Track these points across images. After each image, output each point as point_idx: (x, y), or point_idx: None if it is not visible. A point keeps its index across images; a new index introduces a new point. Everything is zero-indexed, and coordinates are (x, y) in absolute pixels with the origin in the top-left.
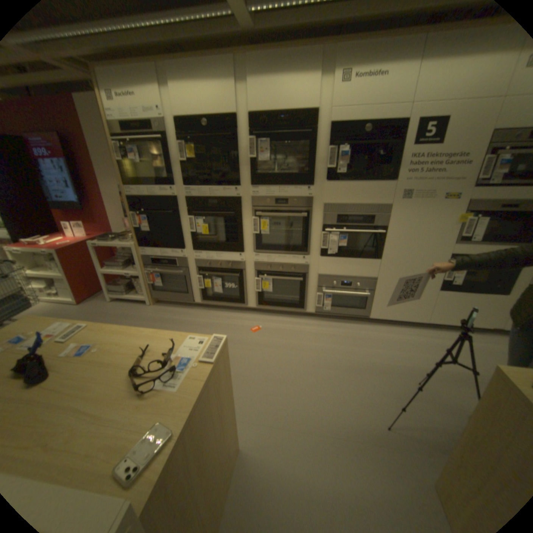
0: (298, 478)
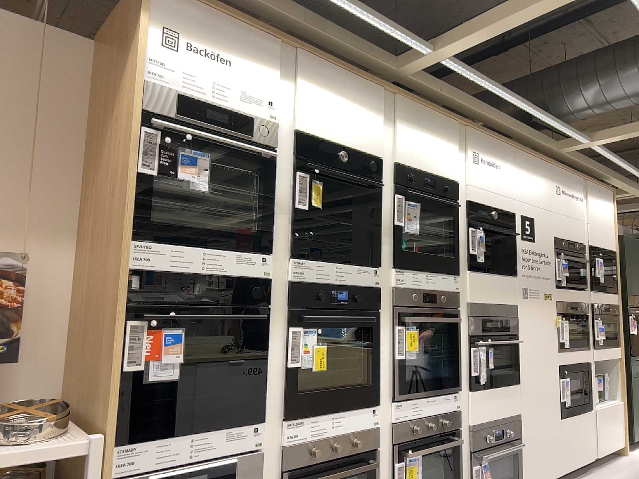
0: None
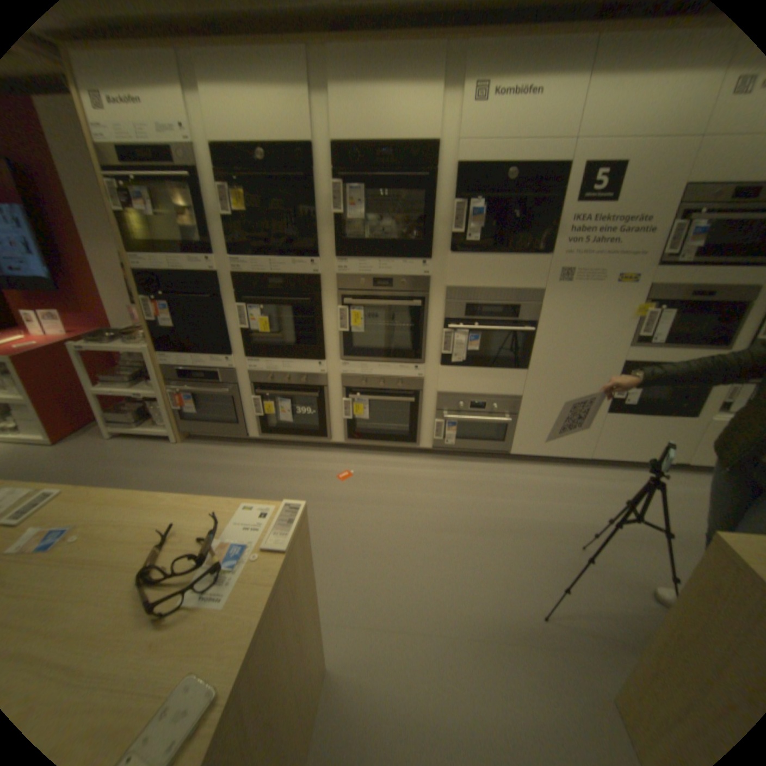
0: (418, 707)
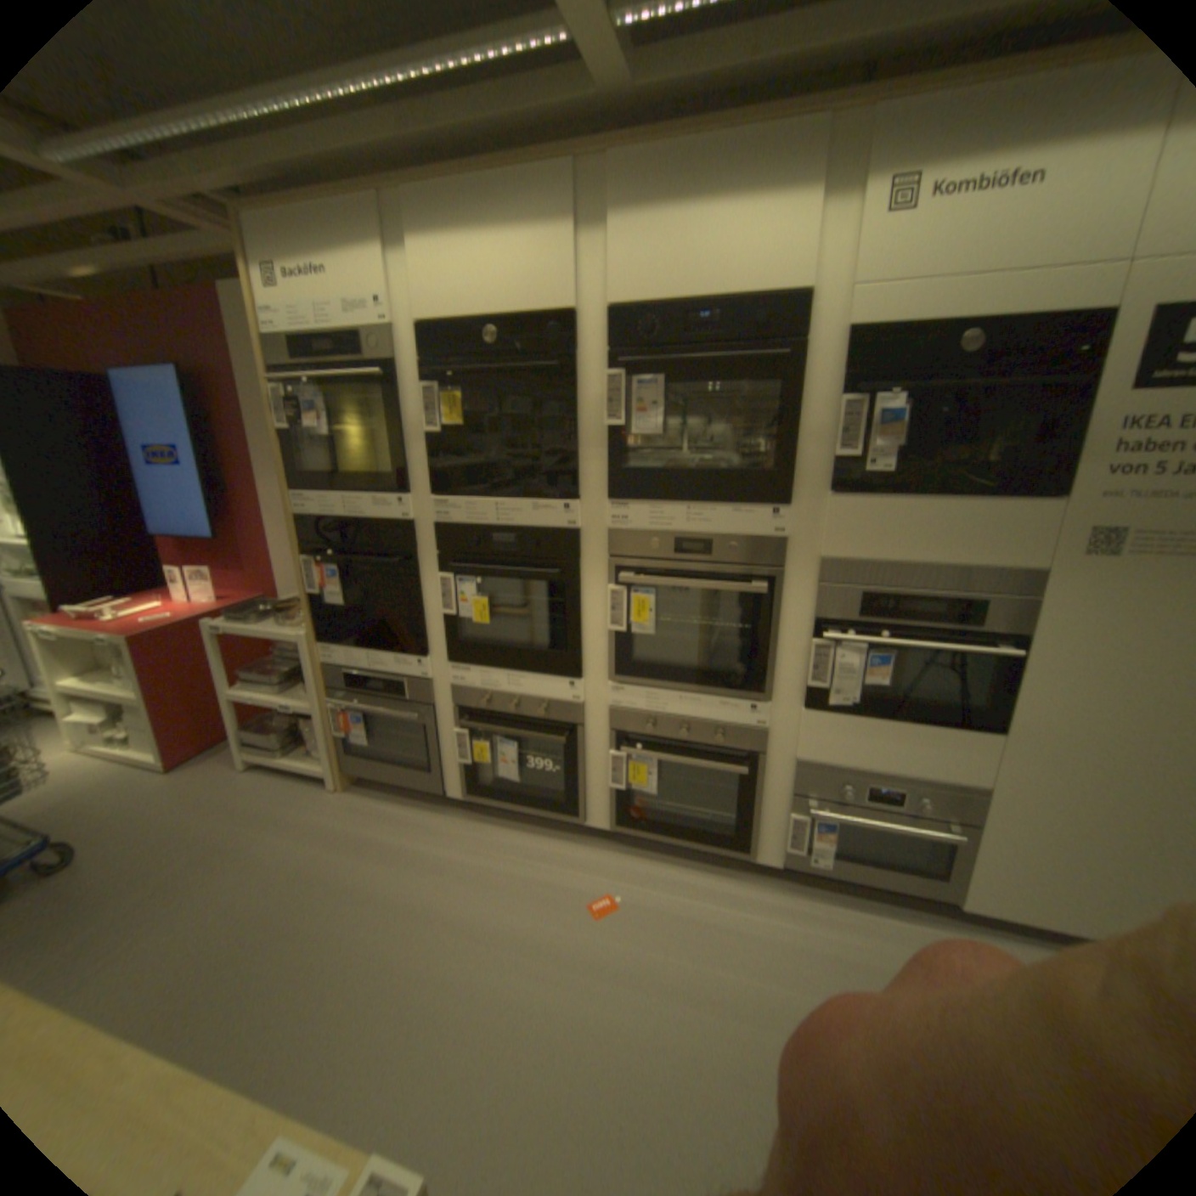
0: None
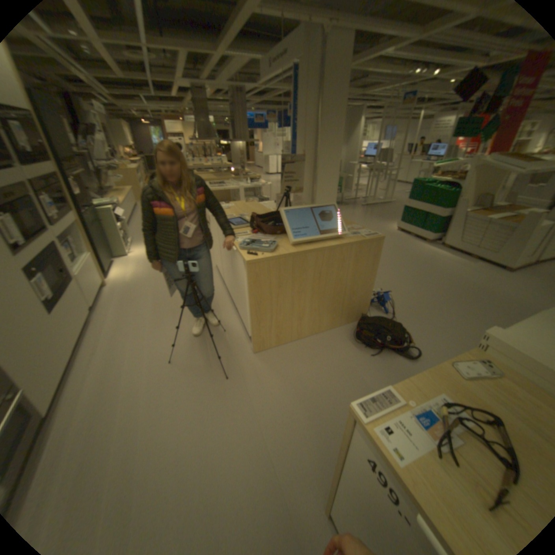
0: (300, 437)
